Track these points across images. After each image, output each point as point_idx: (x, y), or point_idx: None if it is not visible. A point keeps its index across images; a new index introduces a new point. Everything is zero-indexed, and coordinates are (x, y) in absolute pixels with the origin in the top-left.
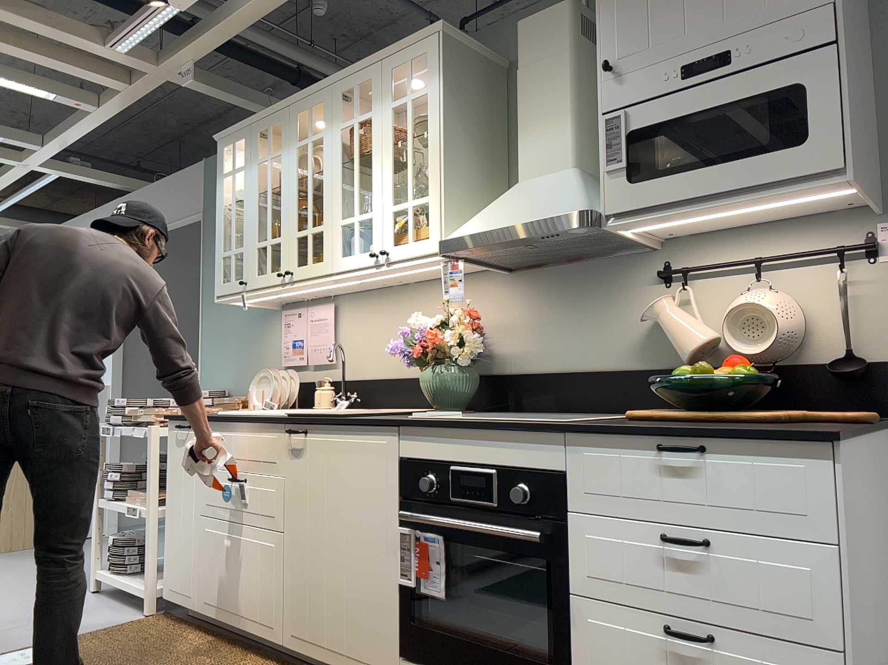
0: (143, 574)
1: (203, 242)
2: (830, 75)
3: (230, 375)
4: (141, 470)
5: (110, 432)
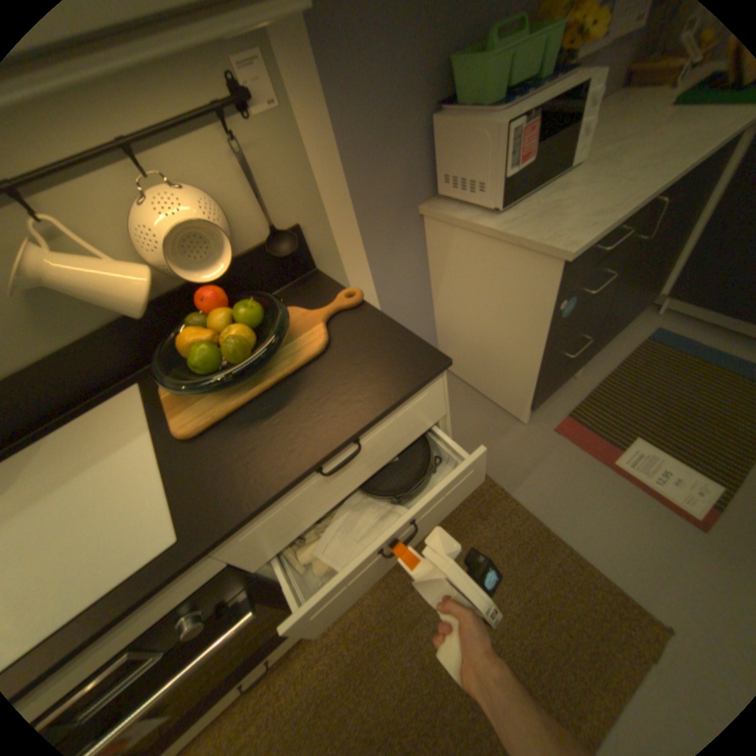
0: None
1: None
2: None
3: None
4: None
5: None
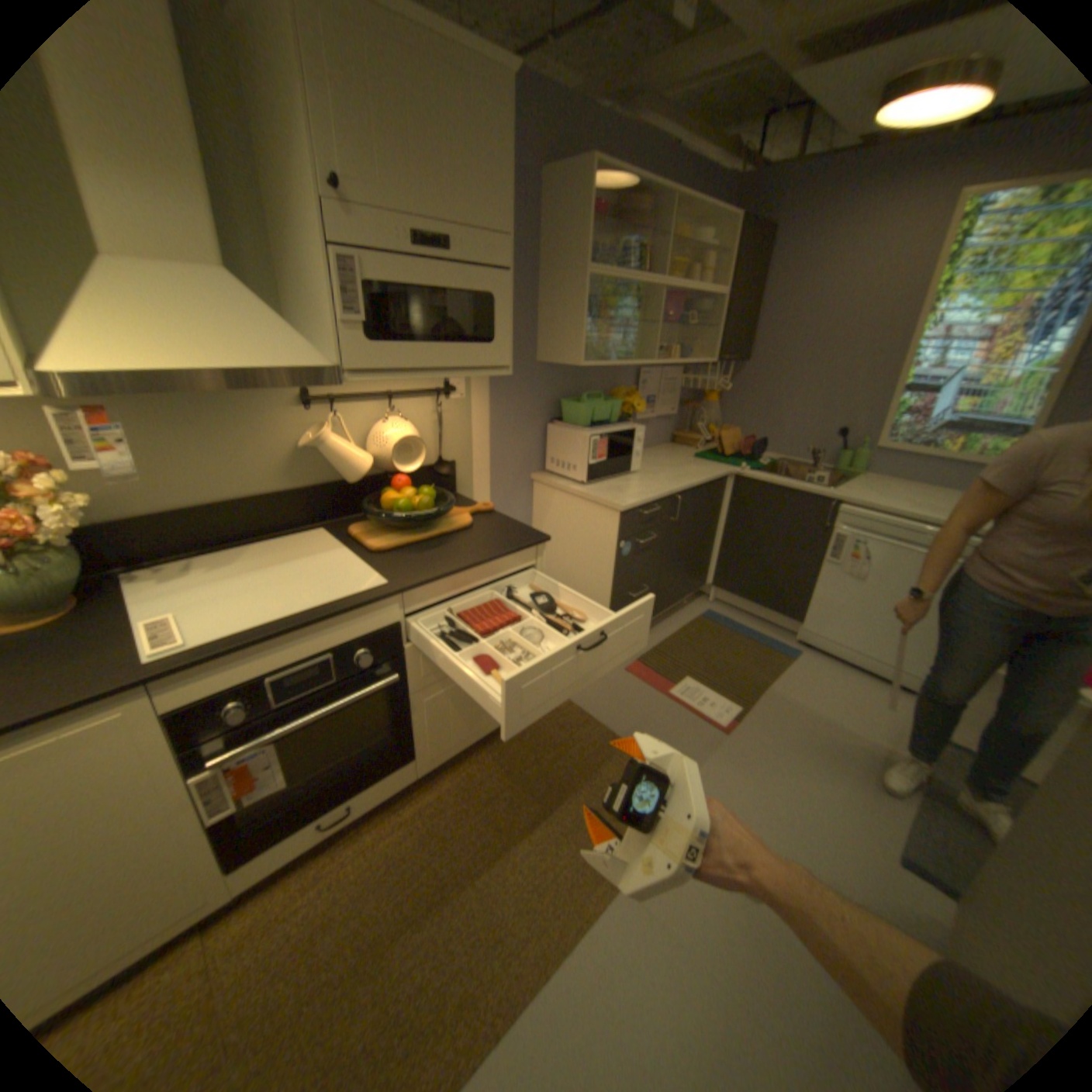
0: None
1: None
2: (509, 295)
3: None
4: None
5: None
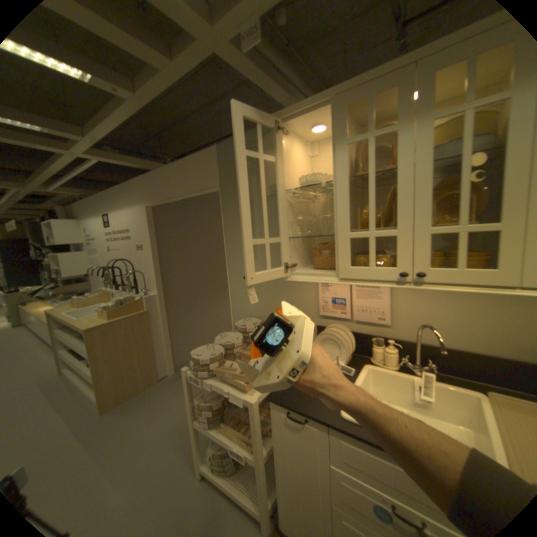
0: (238, 474)
1: (222, 210)
2: None
3: (261, 309)
4: (224, 403)
5: (197, 383)
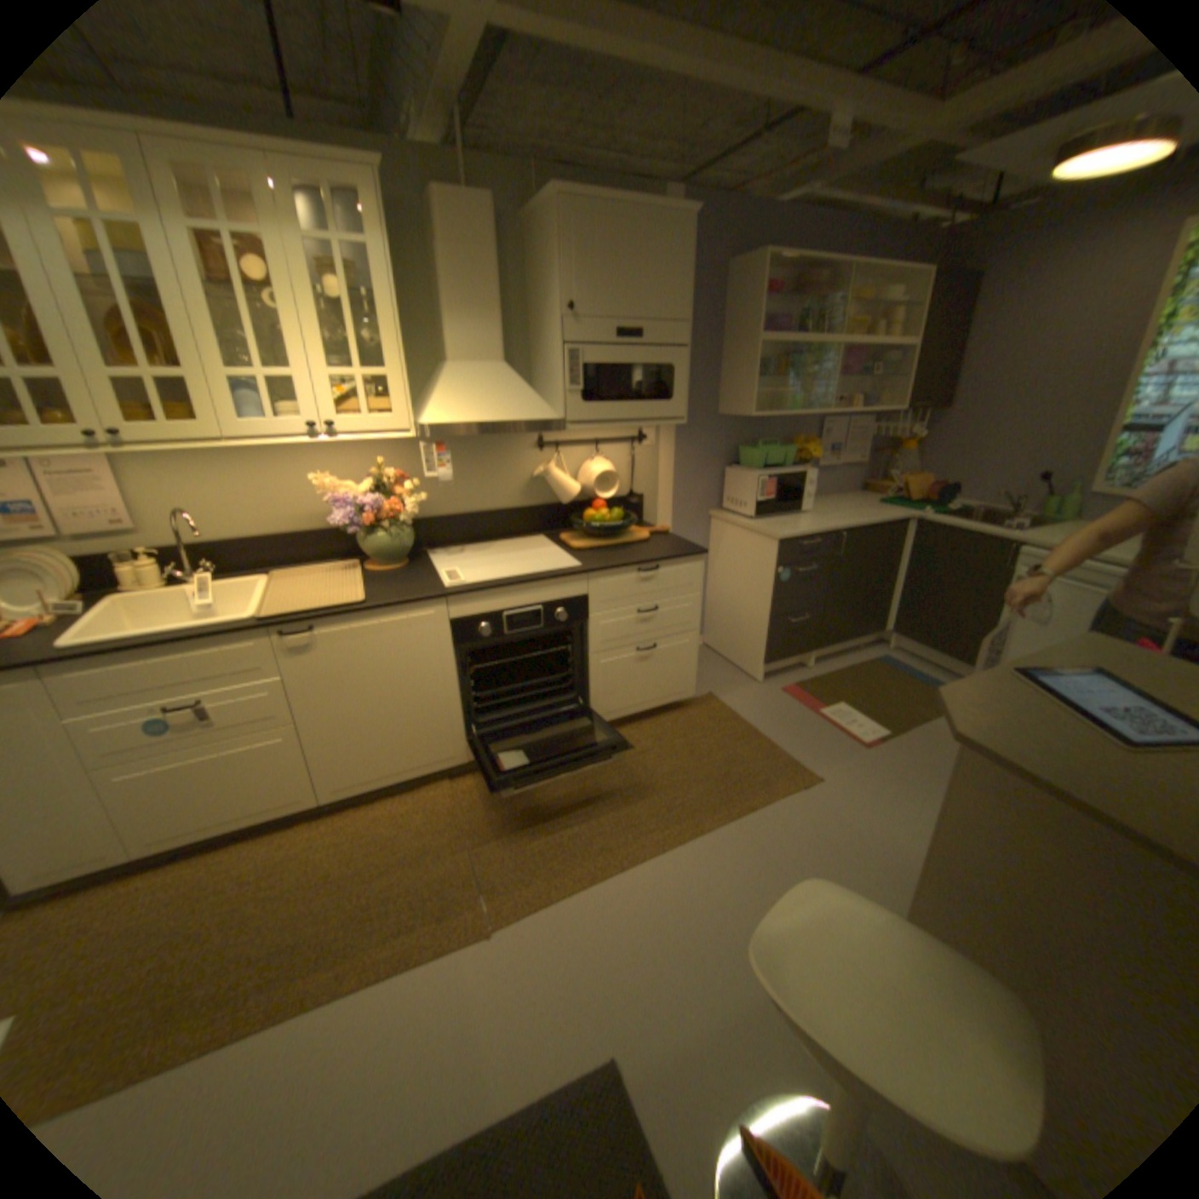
0: None
1: None
2: (685, 366)
3: None
4: None
5: None
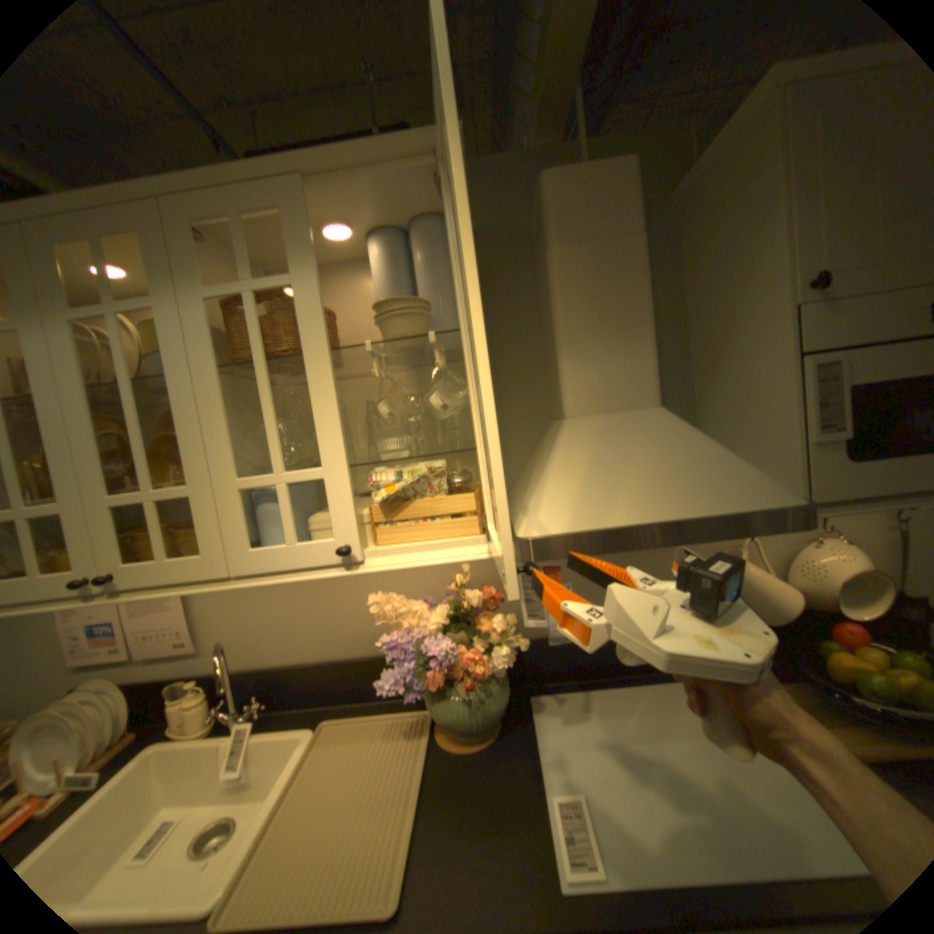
0: None
1: None
2: None
3: None
4: None
5: None
